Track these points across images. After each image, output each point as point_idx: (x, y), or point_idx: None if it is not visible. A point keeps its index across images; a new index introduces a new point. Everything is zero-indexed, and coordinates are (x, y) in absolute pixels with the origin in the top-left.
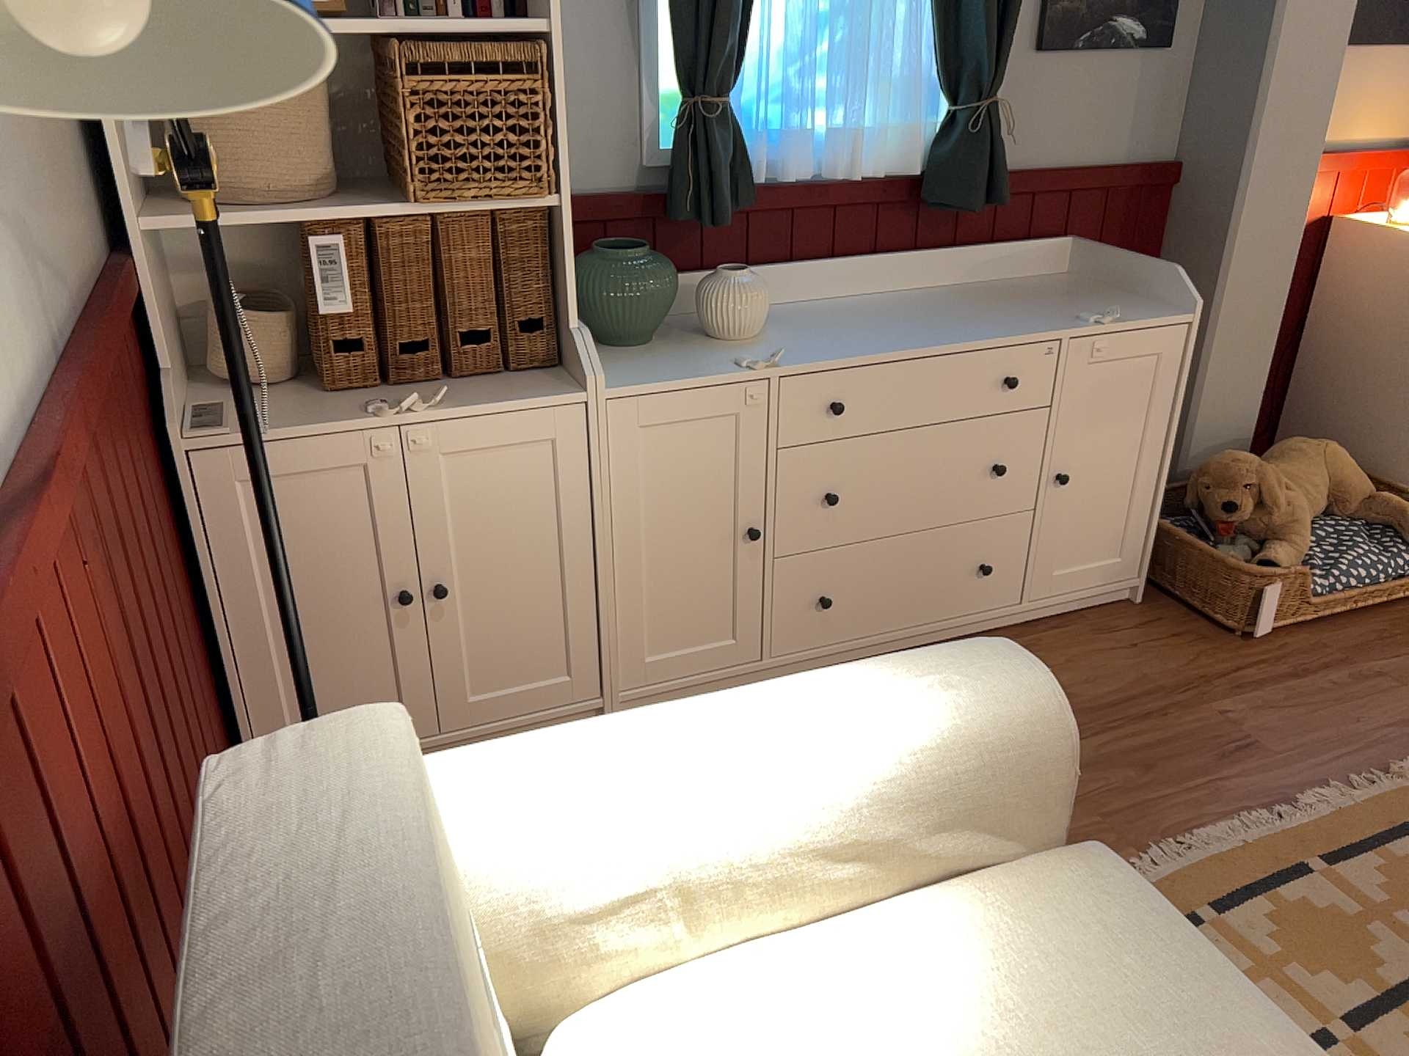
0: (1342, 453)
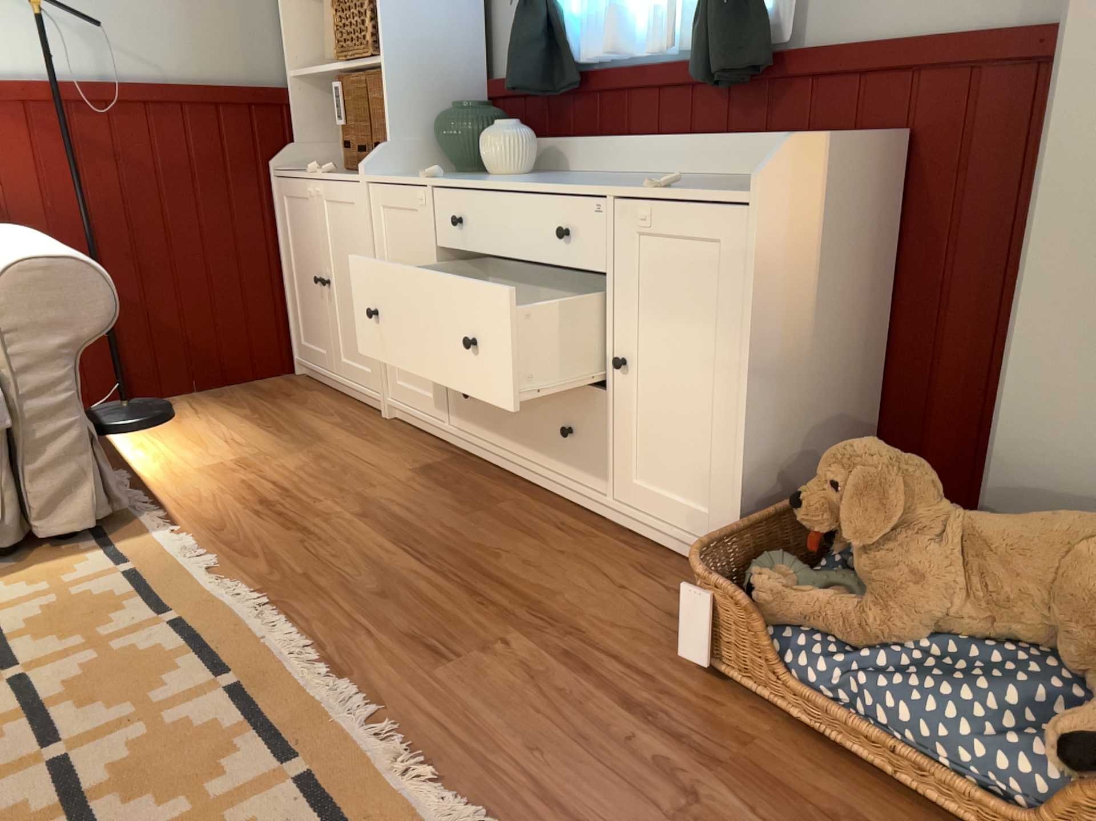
0: None
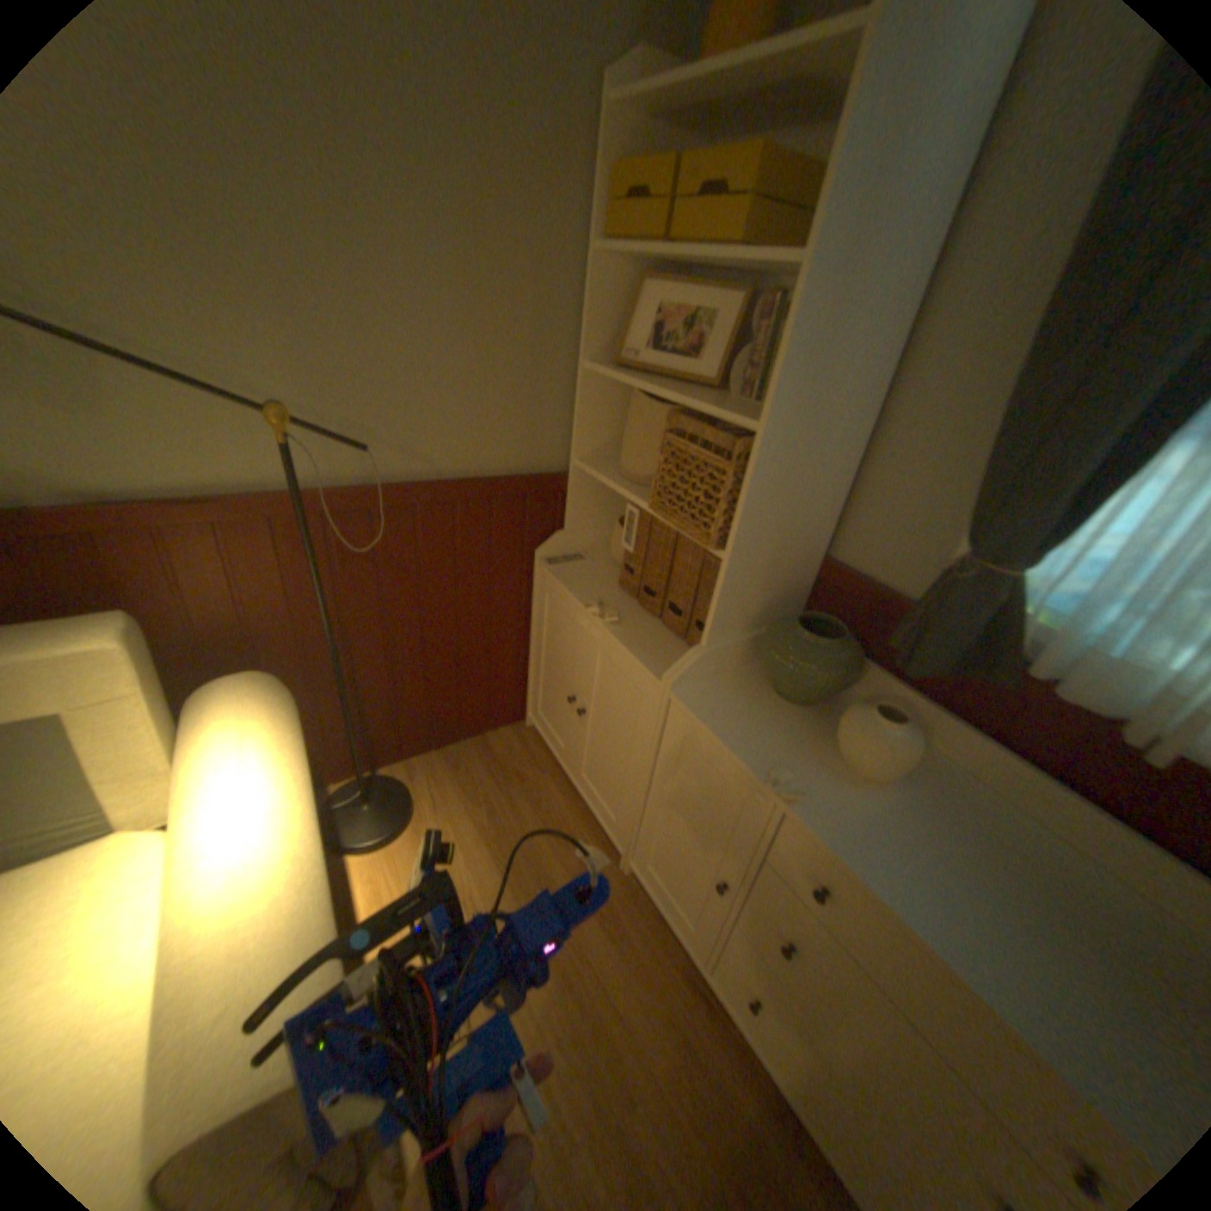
0: None
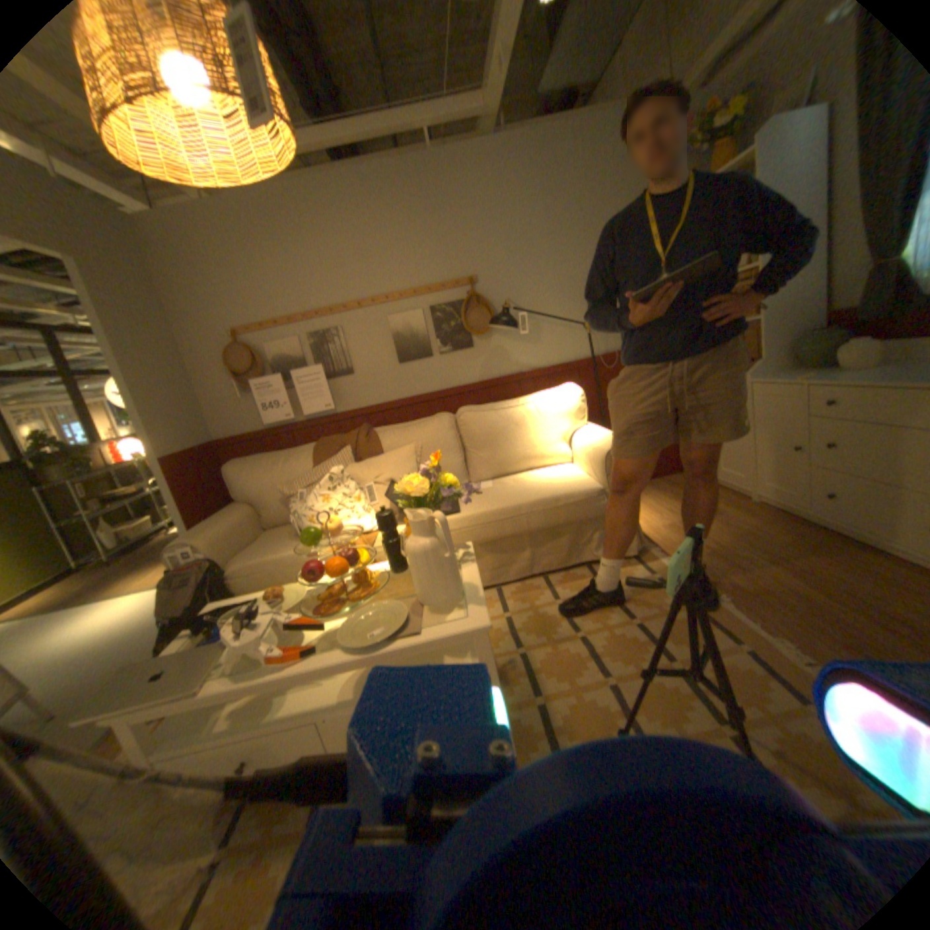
0: None
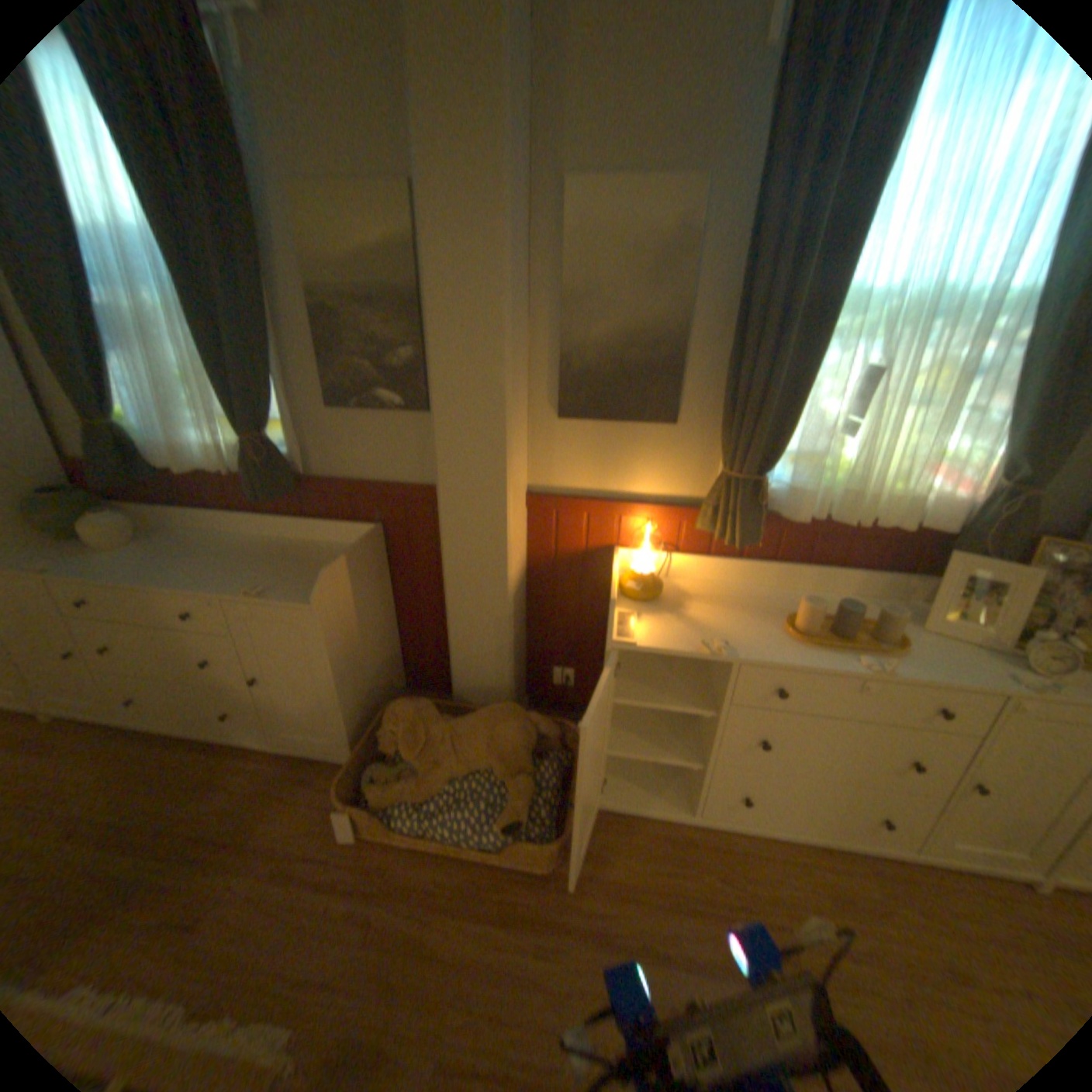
0: (509, 732)
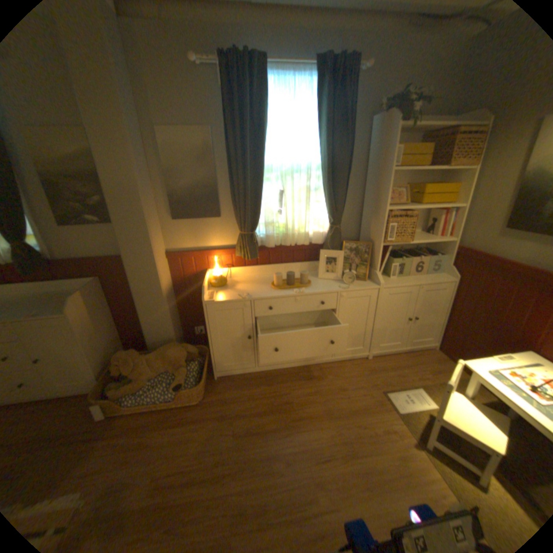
0: (172, 352)
